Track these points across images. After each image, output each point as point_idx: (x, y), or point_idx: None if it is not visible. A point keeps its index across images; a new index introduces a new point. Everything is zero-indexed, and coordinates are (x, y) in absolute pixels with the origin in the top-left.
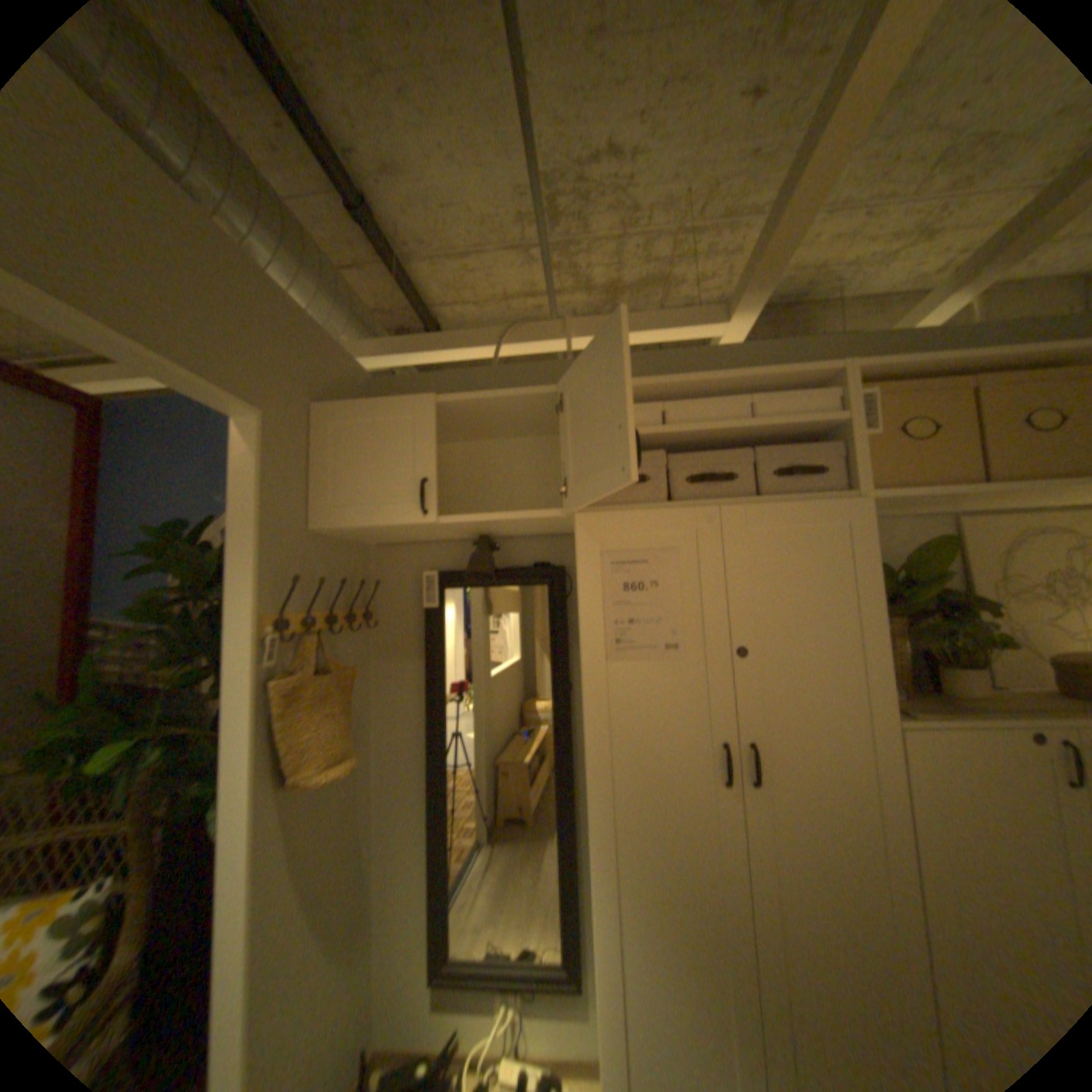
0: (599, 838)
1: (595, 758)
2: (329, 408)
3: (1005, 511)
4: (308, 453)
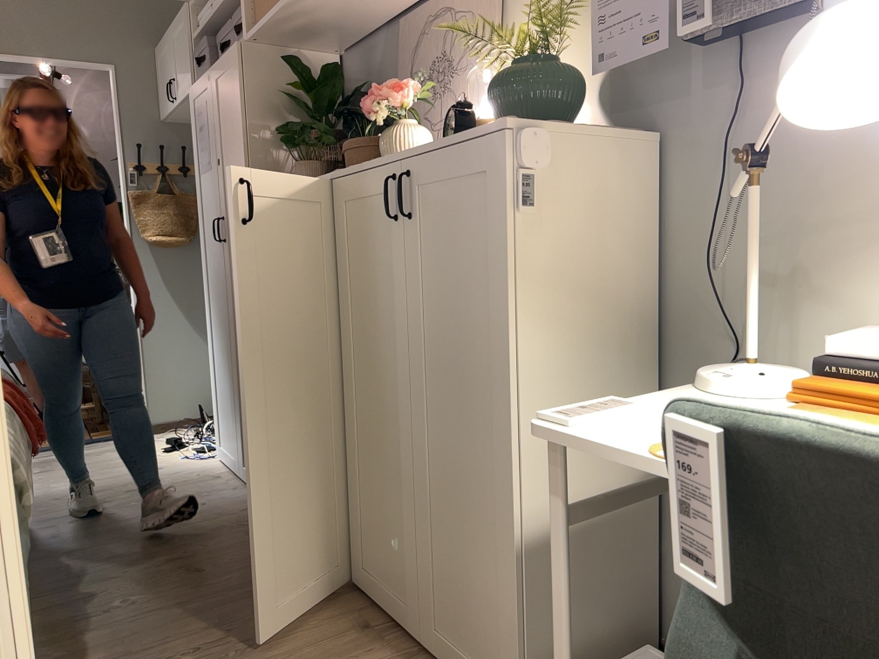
0: (202, 271)
1: (199, 229)
2: (156, 50)
3: (428, 0)
4: (154, 78)
